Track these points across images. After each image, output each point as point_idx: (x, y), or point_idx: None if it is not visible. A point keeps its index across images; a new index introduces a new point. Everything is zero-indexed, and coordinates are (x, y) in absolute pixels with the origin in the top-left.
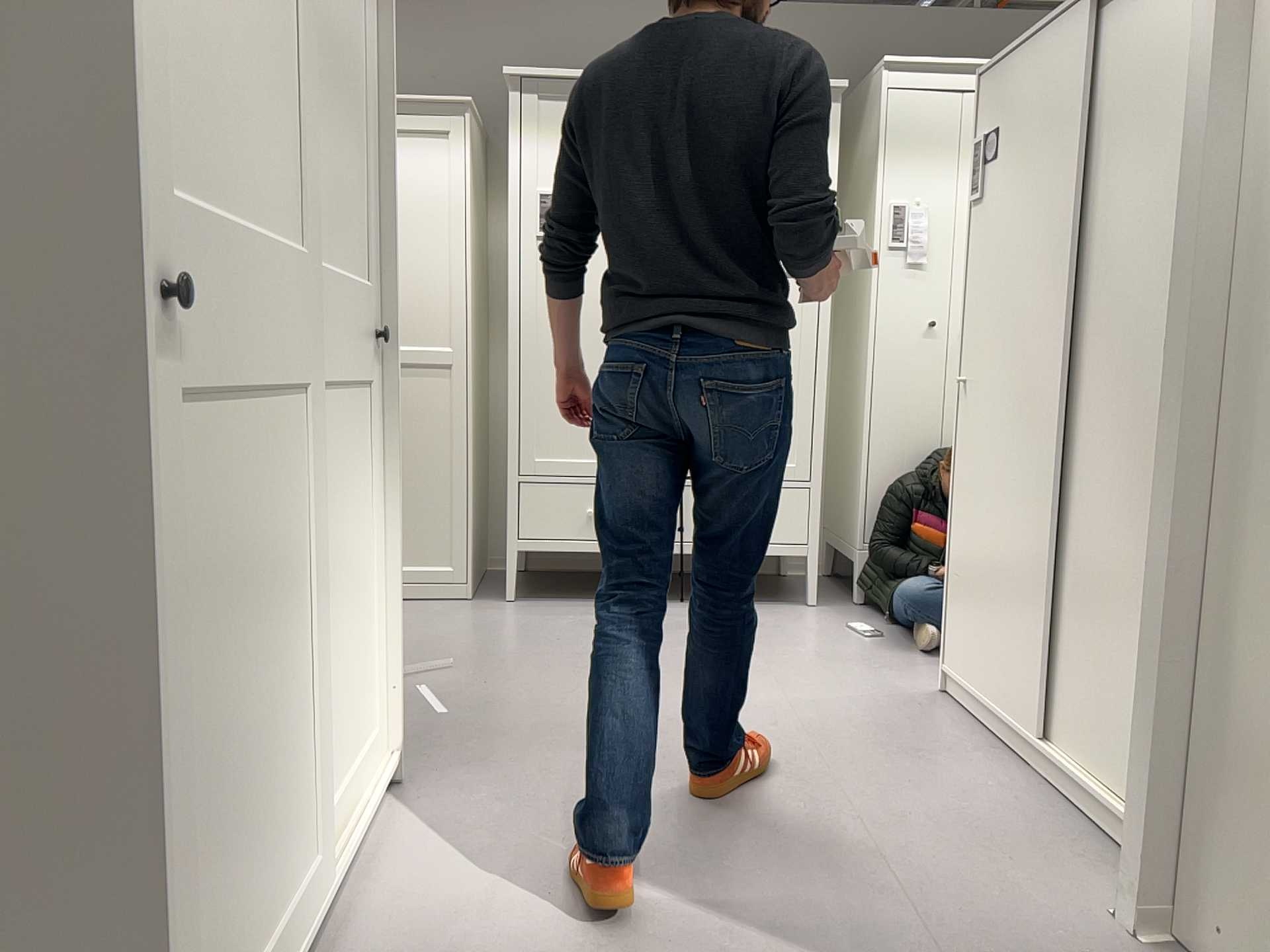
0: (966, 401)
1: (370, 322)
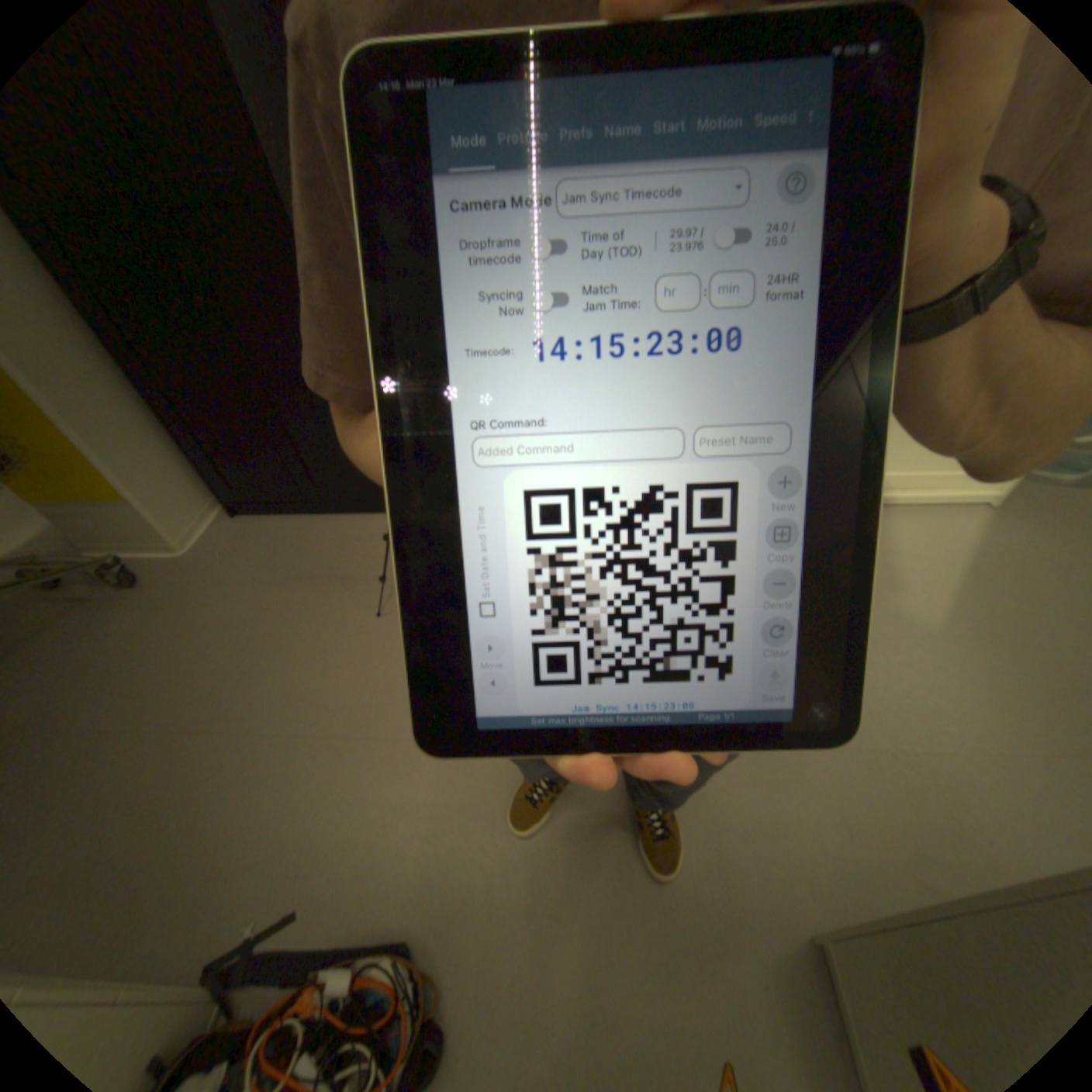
0: None
1: None
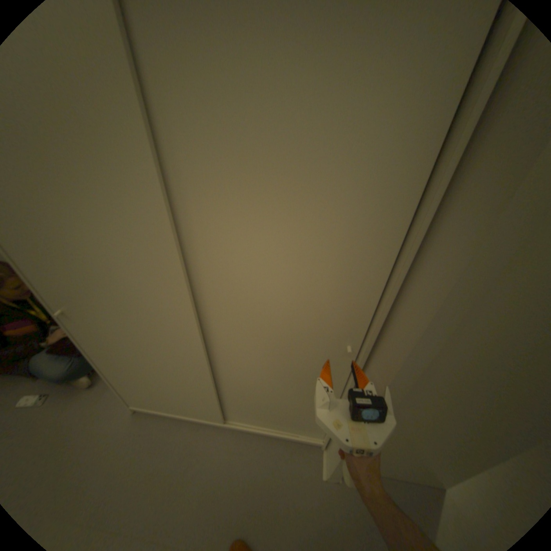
0: (70, 321)
1: None
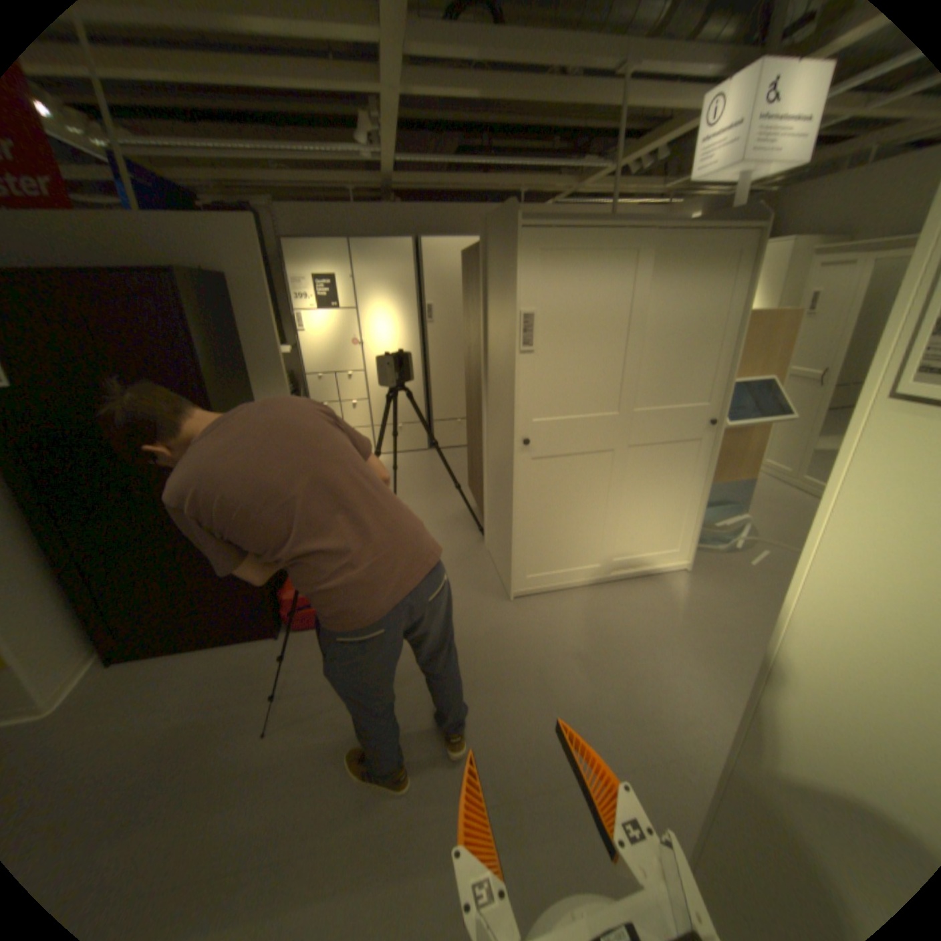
0: None
1: (710, 416)
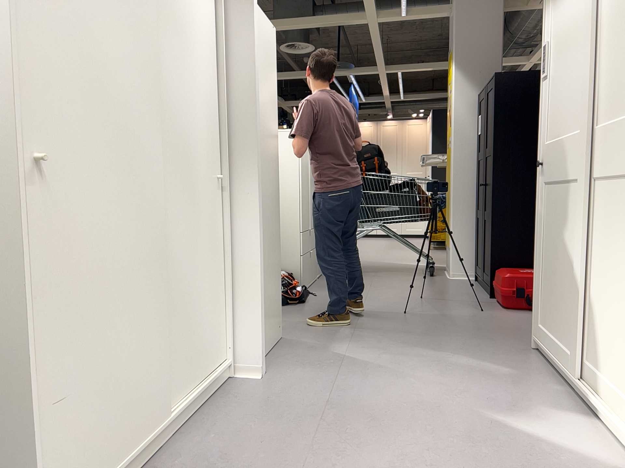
0: (43, 184)
1: None
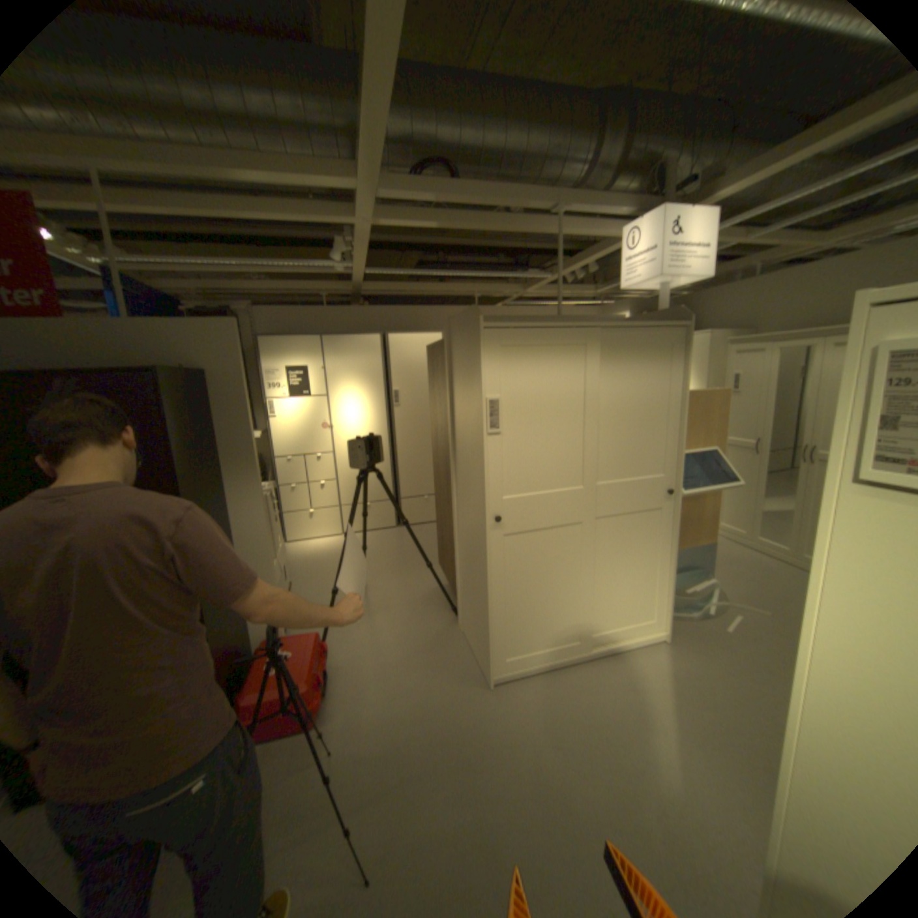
0: None
1: (667, 487)
